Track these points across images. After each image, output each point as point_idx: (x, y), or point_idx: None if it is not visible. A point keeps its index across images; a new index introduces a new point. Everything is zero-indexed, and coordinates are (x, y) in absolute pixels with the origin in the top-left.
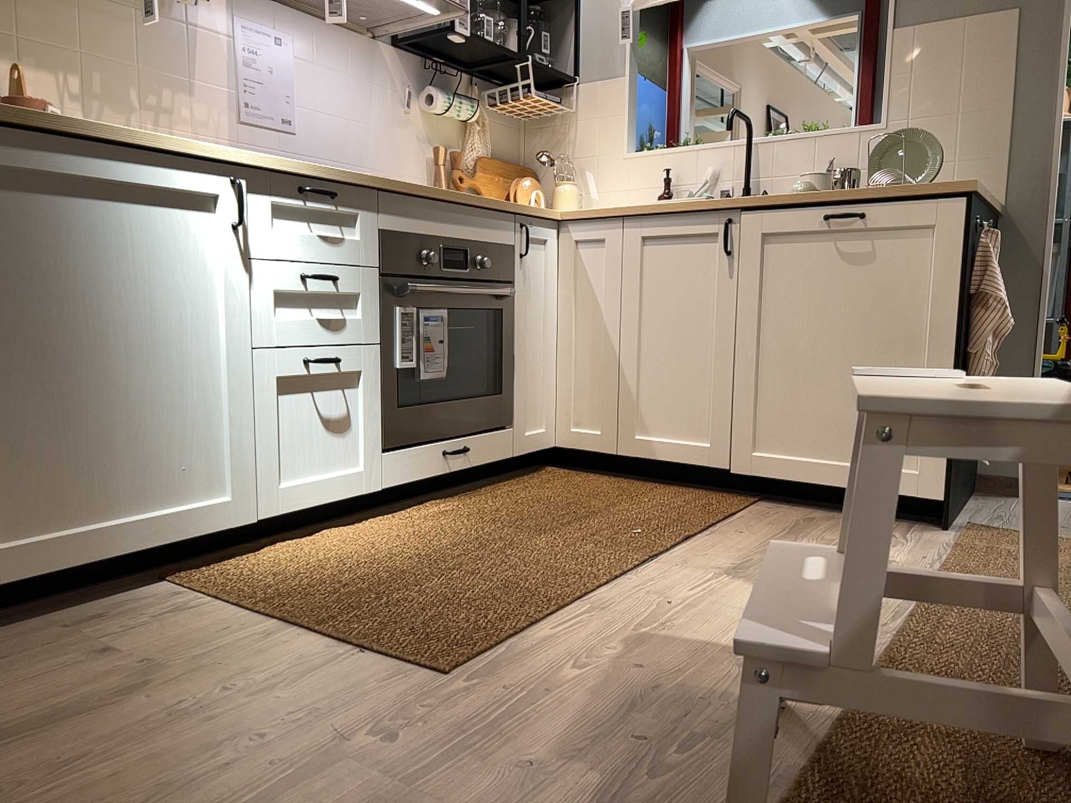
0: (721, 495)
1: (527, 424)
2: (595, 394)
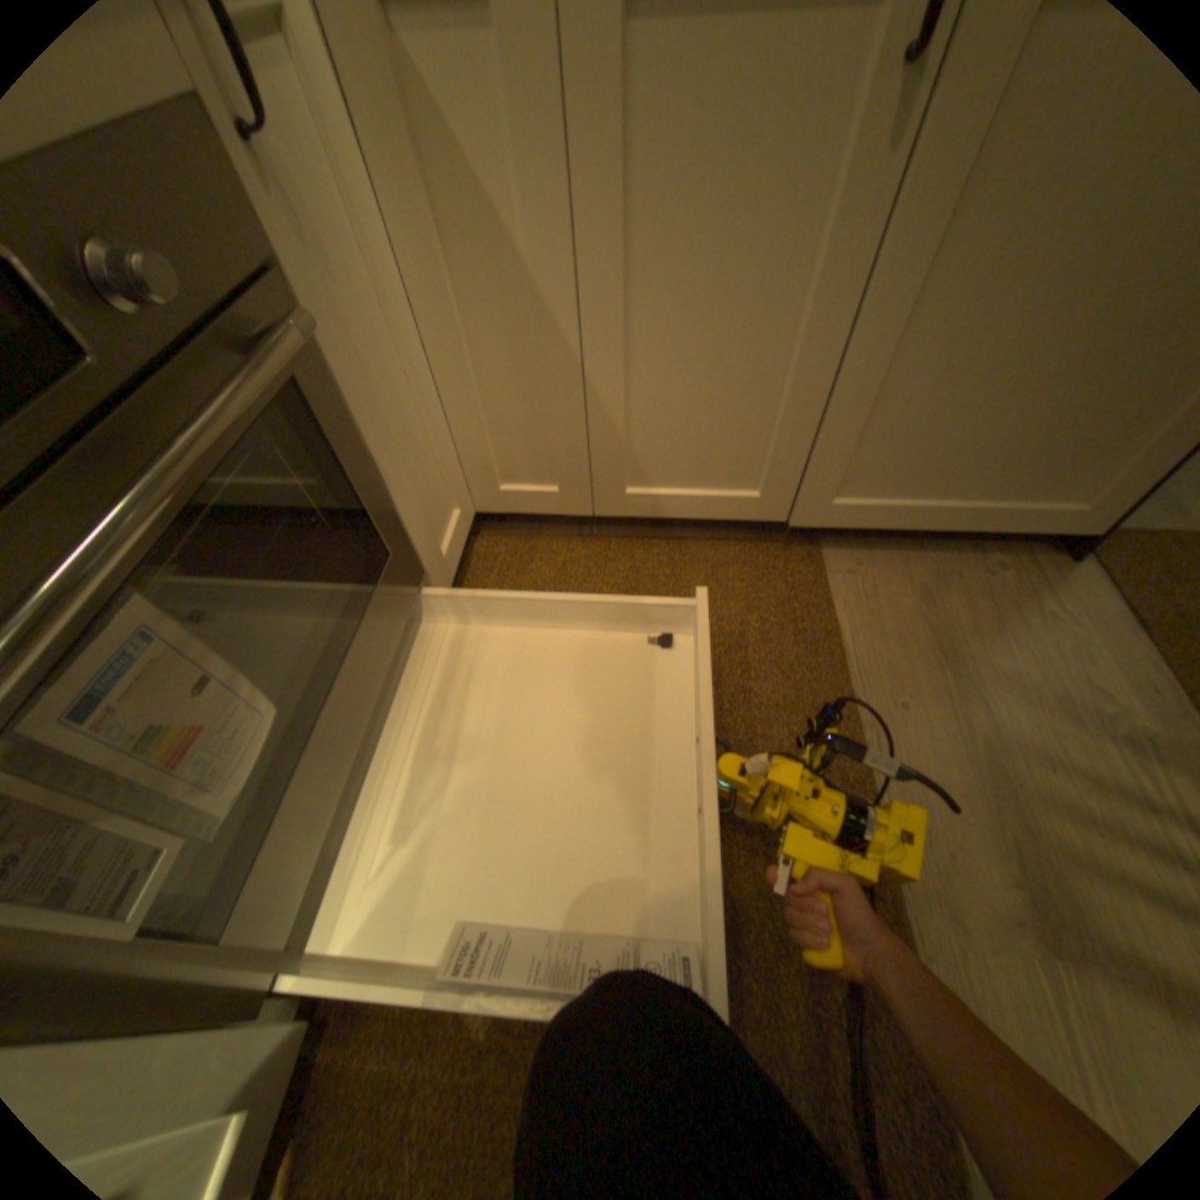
0: (760, 556)
1: (430, 540)
2: (527, 435)
